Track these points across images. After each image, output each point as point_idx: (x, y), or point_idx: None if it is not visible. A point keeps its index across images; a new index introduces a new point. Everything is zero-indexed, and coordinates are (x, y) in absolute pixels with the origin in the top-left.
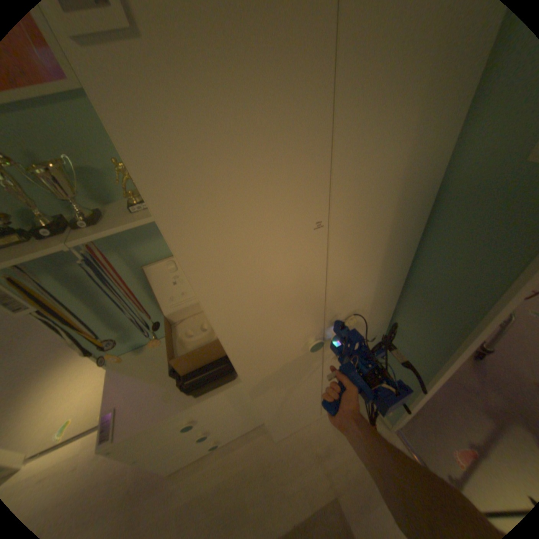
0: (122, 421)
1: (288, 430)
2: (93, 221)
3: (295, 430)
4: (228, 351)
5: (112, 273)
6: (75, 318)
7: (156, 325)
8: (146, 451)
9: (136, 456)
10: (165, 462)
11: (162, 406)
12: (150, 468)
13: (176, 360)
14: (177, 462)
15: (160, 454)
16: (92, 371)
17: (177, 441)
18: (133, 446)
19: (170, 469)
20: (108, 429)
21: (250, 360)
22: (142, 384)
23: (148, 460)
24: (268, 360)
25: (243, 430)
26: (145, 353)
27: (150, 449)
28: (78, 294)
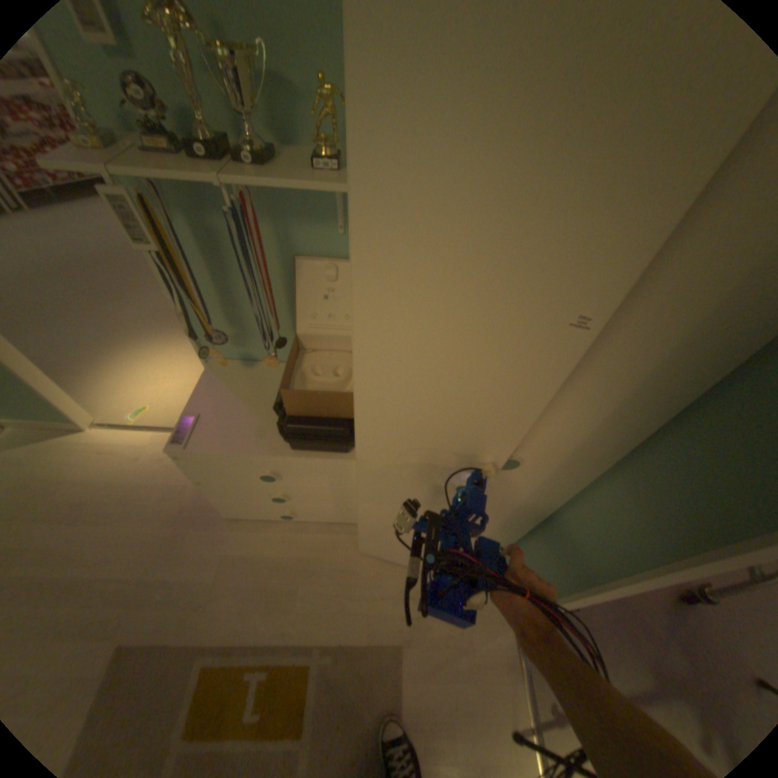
0: (203, 432)
1: (382, 546)
2: (262, 158)
3: (390, 552)
4: (358, 408)
5: (258, 245)
6: (195, 287)
7: (282, 341)
8: (215, 479)
9: (204, 478)
10: (230, 503)
11: (252, 439)
12: (212, 500)
13: (290, 393)
14: (242, 510)
15: (229, 491)
16: (190, 366)
17: (252, 487)
18: (204, 466)
19: (233, 514)
20: (186, 433)
21: (380, 433)
22: (239, 404)
23: (214, 490)
24: (402, 447)
25: (330, 518)
26: (257, 370)
27: (221, 479)
28: (208, 257)
